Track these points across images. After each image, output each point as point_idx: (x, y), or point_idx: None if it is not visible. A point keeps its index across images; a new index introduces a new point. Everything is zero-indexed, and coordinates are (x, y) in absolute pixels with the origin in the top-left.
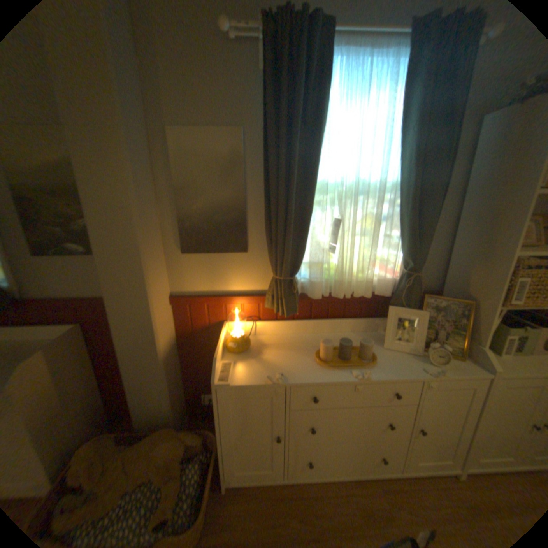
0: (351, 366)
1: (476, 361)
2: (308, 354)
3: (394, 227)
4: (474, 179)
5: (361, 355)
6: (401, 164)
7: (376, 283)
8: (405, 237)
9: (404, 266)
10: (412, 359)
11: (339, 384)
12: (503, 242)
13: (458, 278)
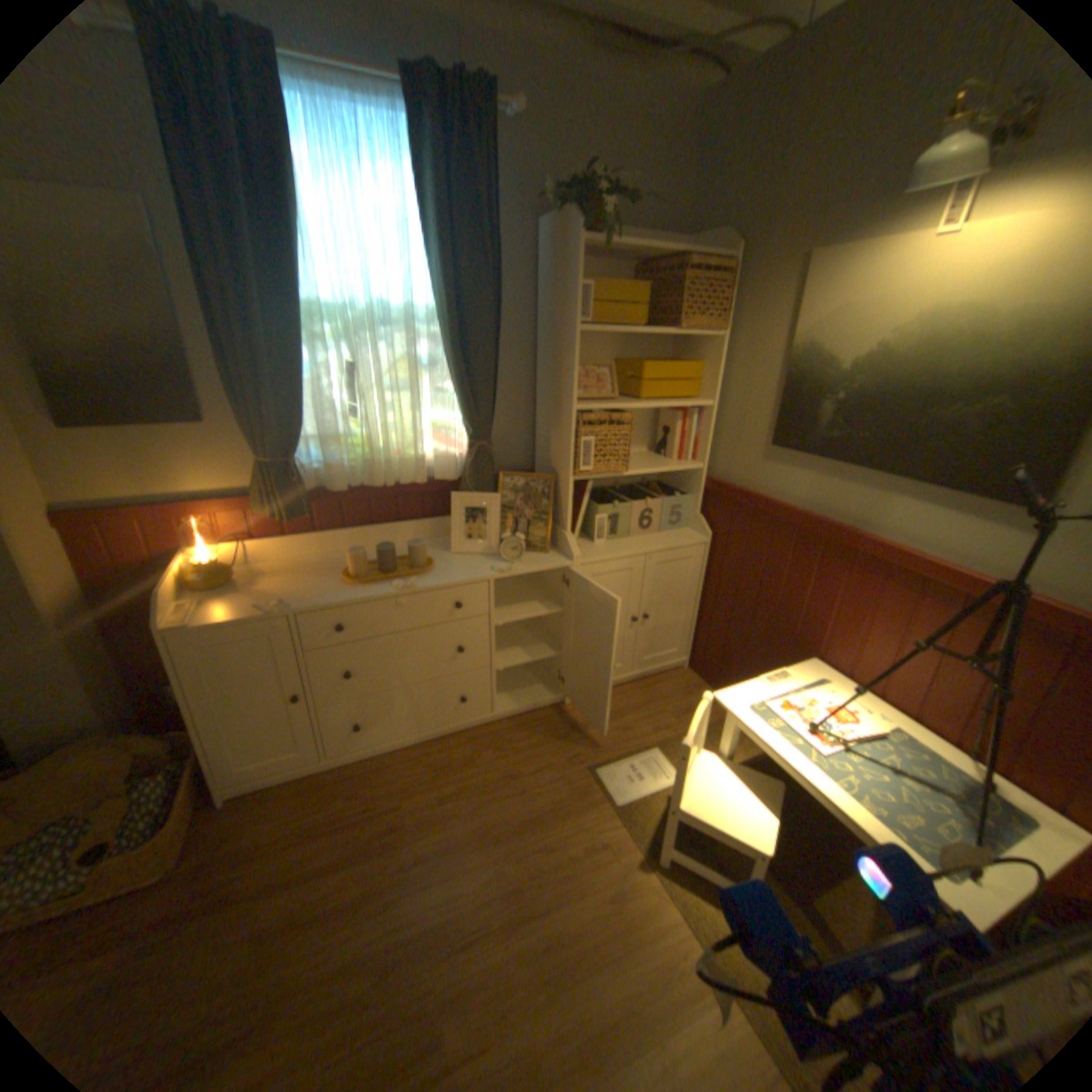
0: (394, 578)
1: (560, 551)
2: (334, 575)
3: (443, 376)
4: (540, 310)
5: (410, 564)
6: (434, 282)
7: (437, 464)
8: (456, 391)
9: (466, 435)
10: (482, 561)
11: (370, 600)
12: (564, 394)
13: (542, 449)
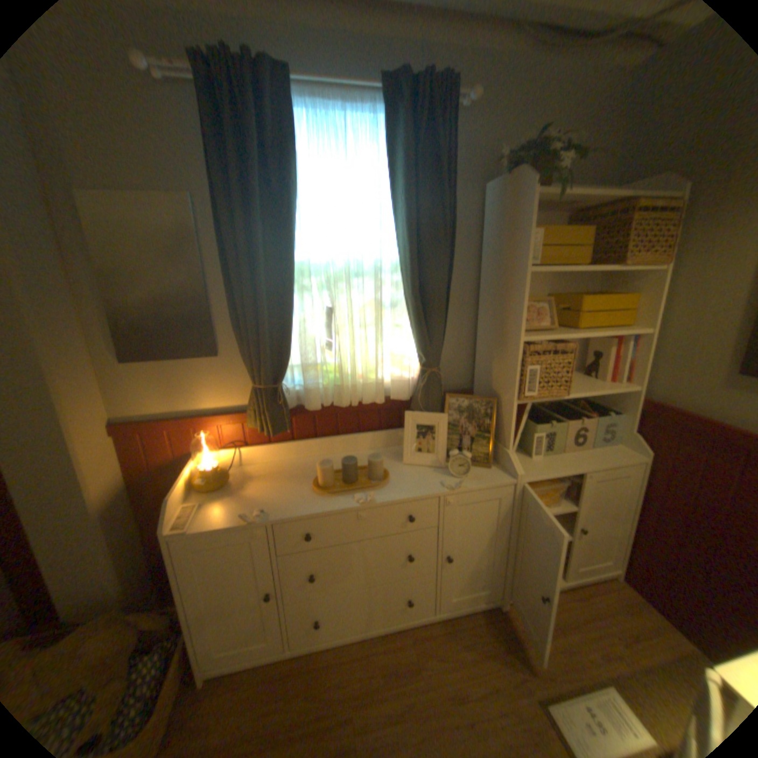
0: (356, 489)
1: (502, 466)
2: (306, 482)
3: (402, 315)
4: (485, 257)
5: (370, 475)
6: (399, 239)
7: (393, 385)
8: (413, 327)
9: (419, 362)
10: (432, 473)
11: (336, 513)
12: (511, 327)
13: (483, 372)
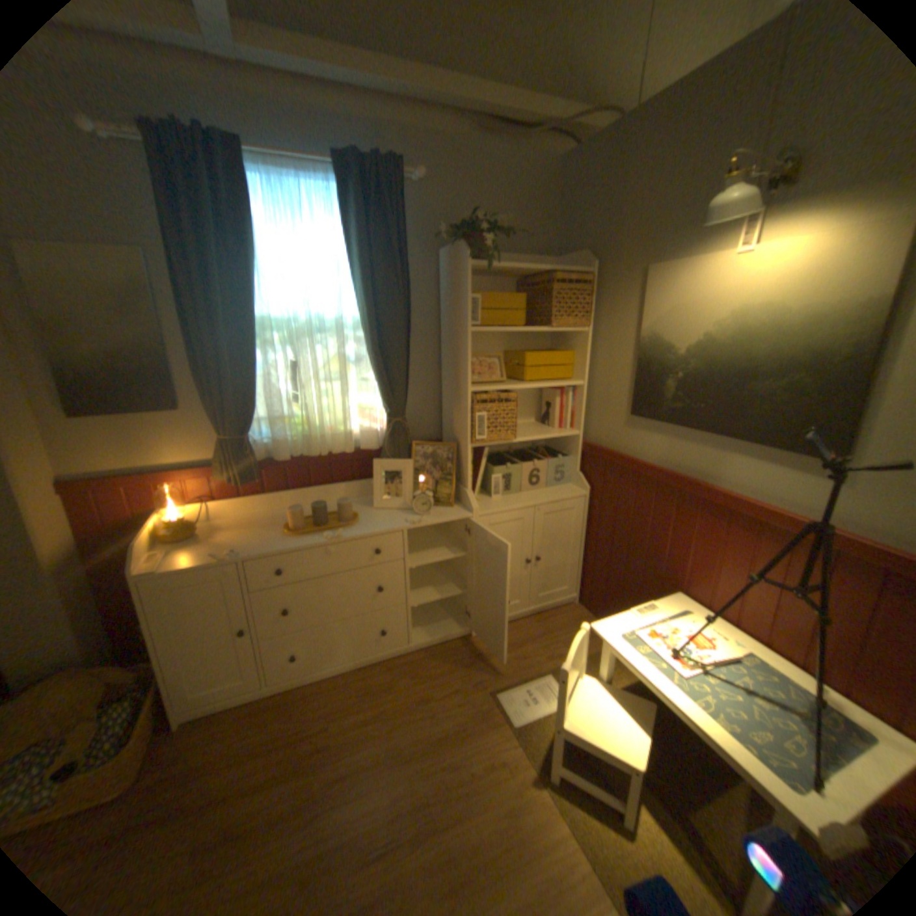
0: (326, 530)
1: (463, 505)
2: (277, 528)
3: (366, 369)
4: (443, 316)
5: (339, 518)
6: (359, 299)
7: (363, 437)
8: (377, 380)
9: (386, 413)
10: (399, 514)
11: (305, 549)
12: (462, 380)
13: (448, 423)
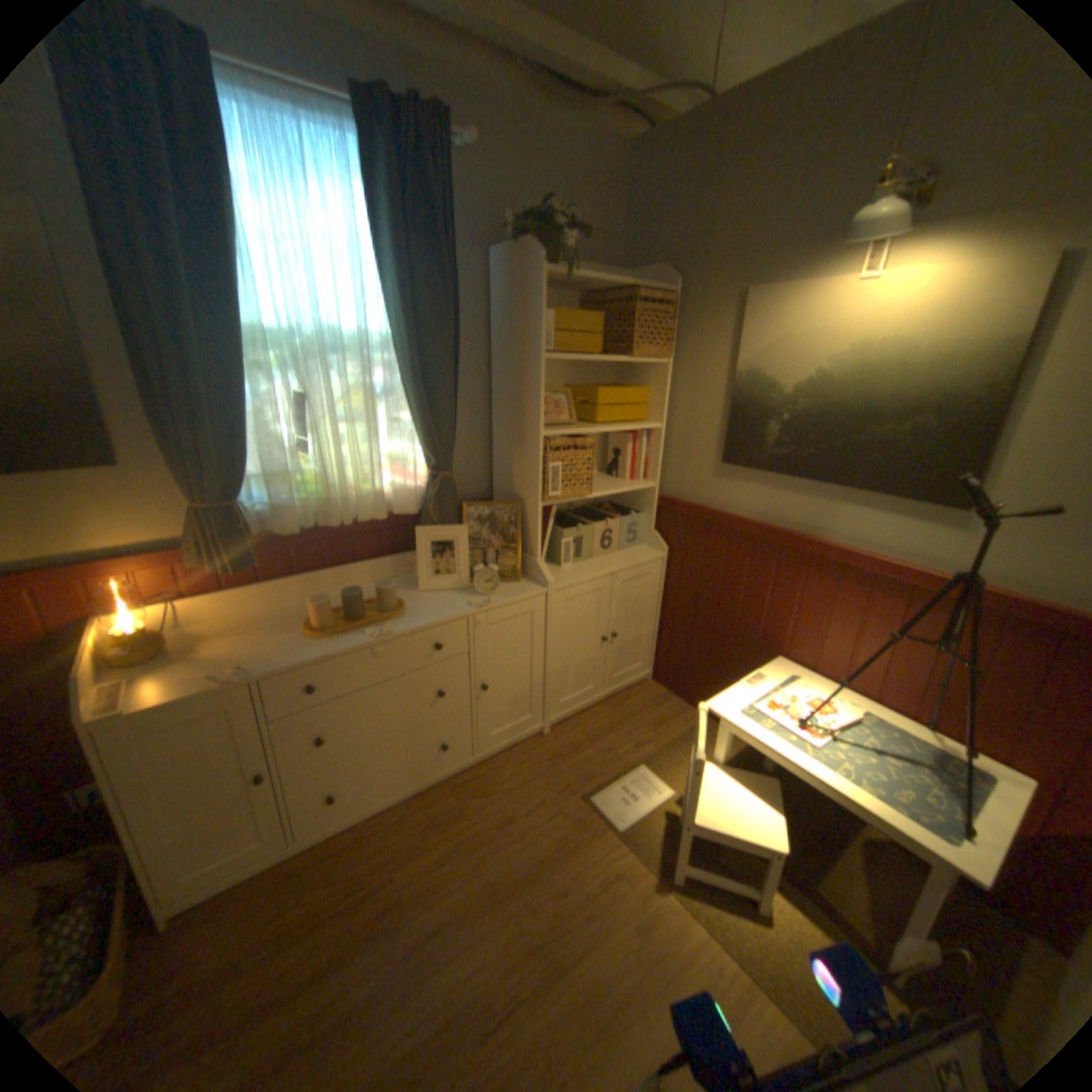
0: (365, 626)
1: (531, 578)
2: (292, 630)
3: (400, 406)
4: (495, 338)
5: (380, 608)
6: (388, 308)
7: (395, 498)
8: (416, 421)
9: (427, 466)
10: (455, 597)
11: (344, 654)
12: (529, 422)
13: (503, 477)
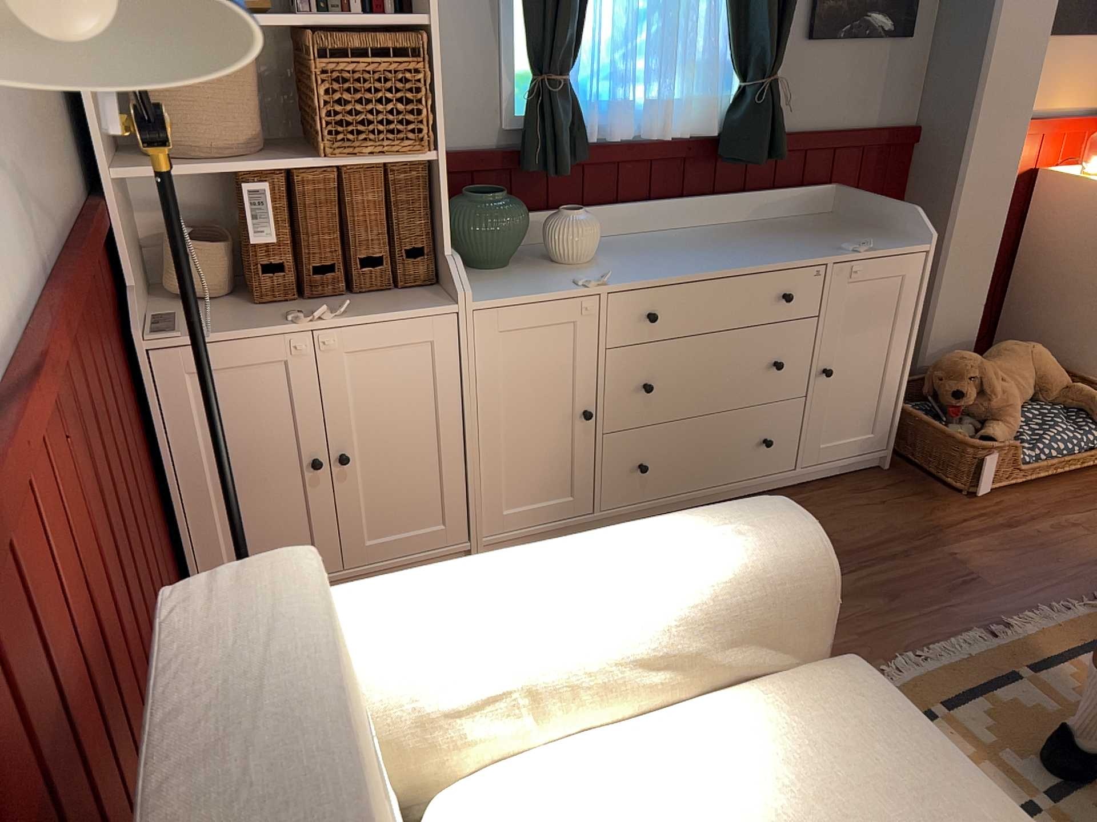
0: None
1: None
2: None
3: None
4: None
5: None
6: None
7: None
8: None
9: None
10: None
11: None
12: None
13: None
